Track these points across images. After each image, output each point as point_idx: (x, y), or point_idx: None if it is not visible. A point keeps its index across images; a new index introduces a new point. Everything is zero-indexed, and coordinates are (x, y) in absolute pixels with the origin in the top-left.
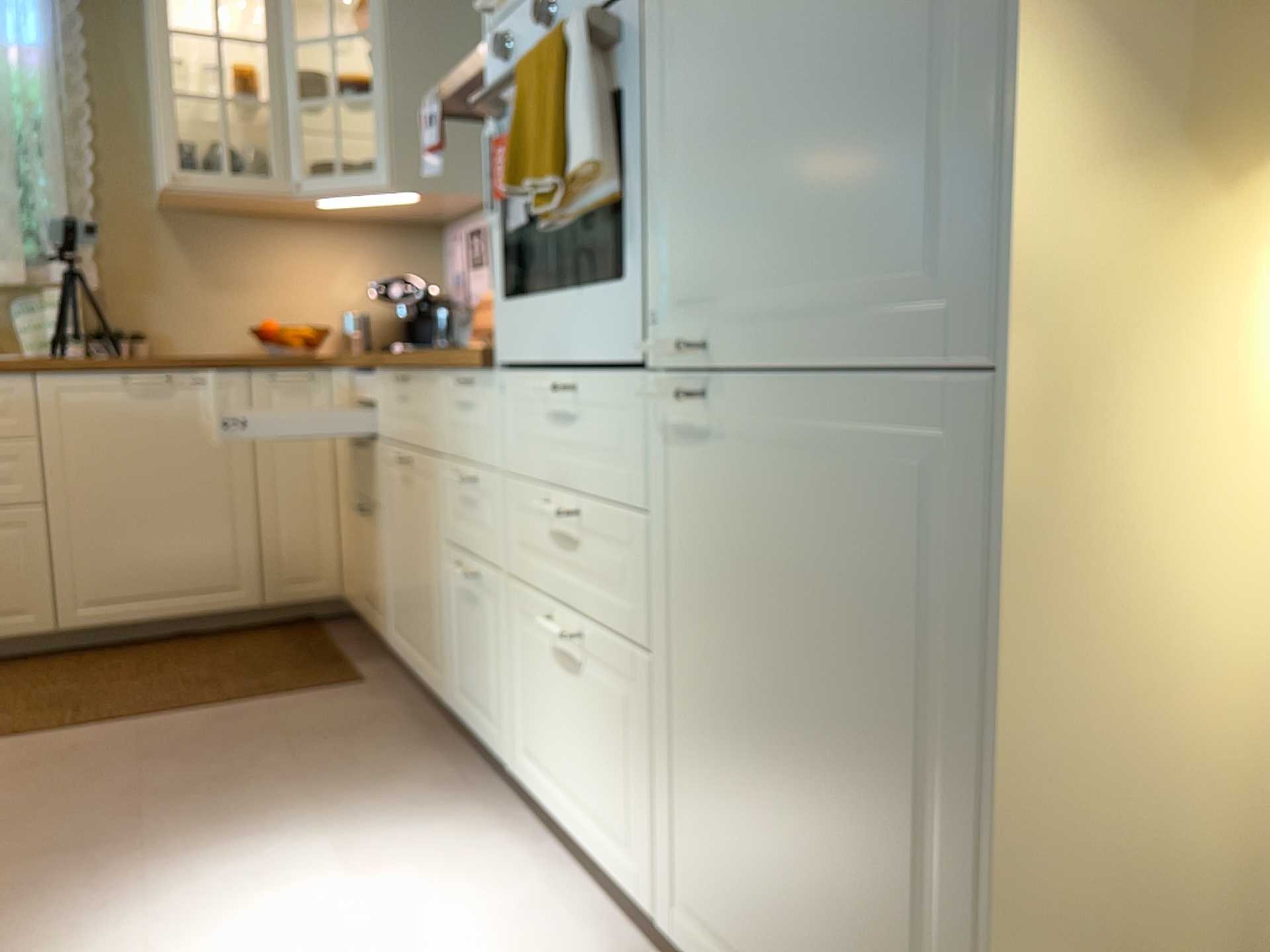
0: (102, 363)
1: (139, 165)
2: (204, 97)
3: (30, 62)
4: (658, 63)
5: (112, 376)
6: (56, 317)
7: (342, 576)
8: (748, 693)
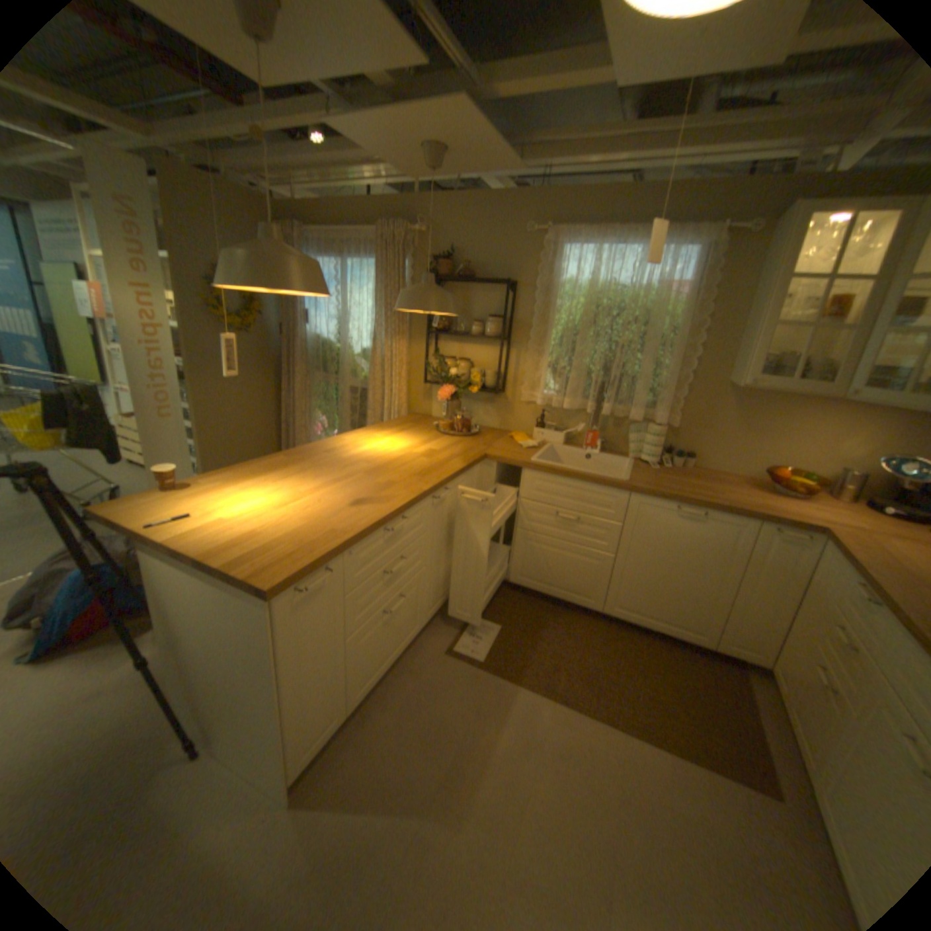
0: (671, 497)
1: (729, 354)
2: (802, 324)
3: (684, 293)
4: None
5: (674, 504)
6: (651, 441)
7: (779, 663)
8: None
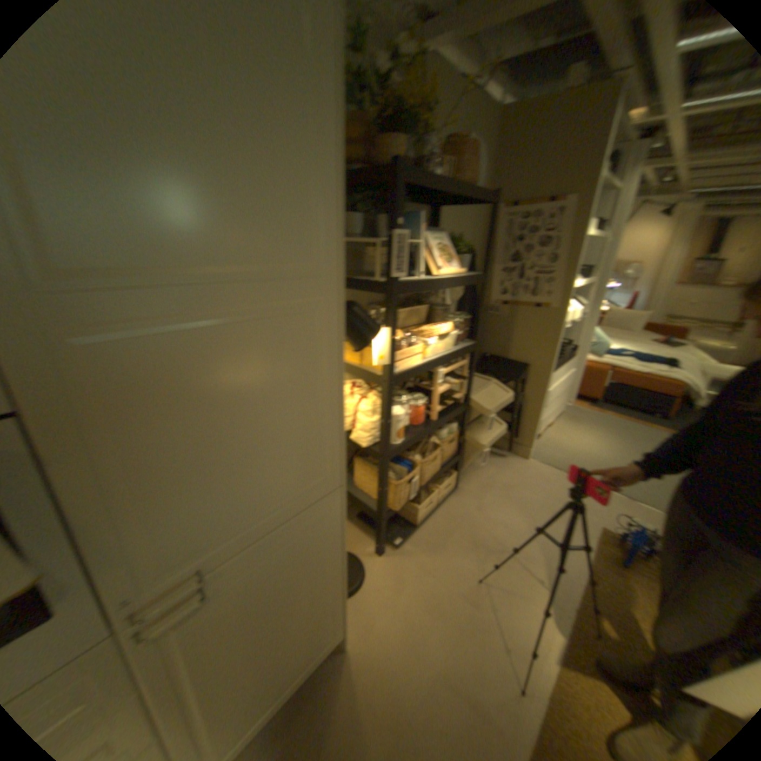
0: None
1: None
2: None
3: None
4: (74, 470)
5: None
6: None
7: None
8: (245, 654)
